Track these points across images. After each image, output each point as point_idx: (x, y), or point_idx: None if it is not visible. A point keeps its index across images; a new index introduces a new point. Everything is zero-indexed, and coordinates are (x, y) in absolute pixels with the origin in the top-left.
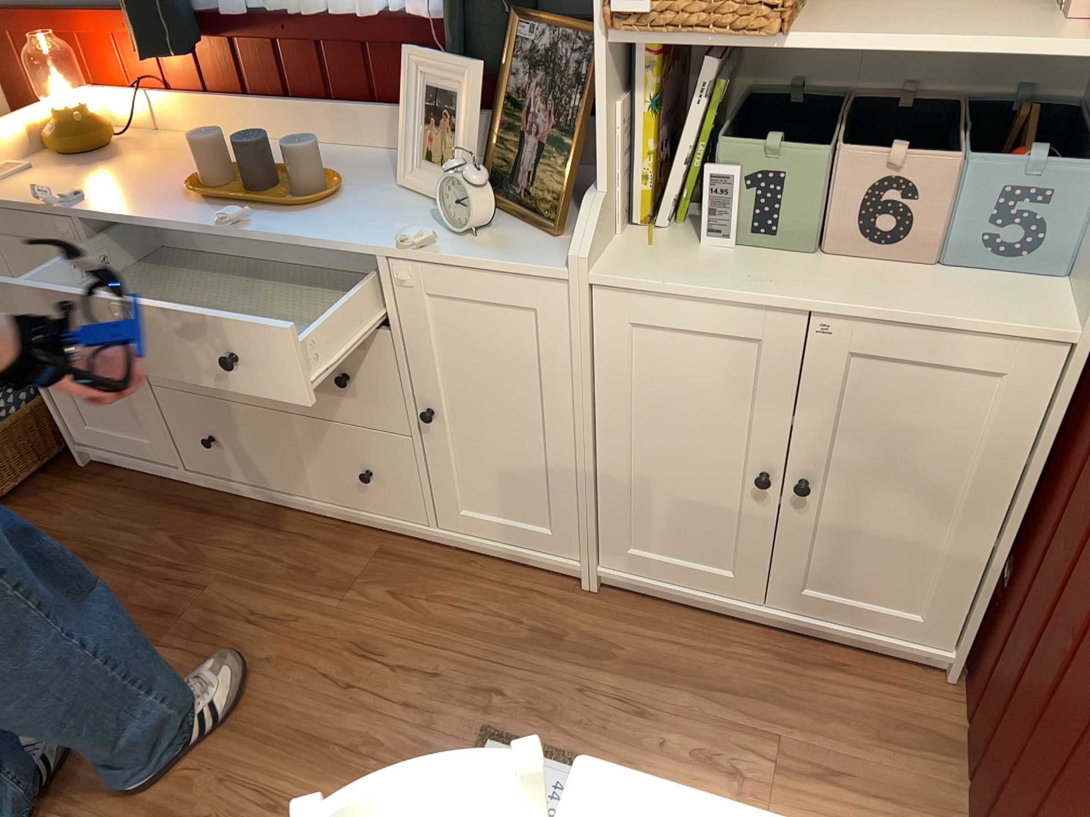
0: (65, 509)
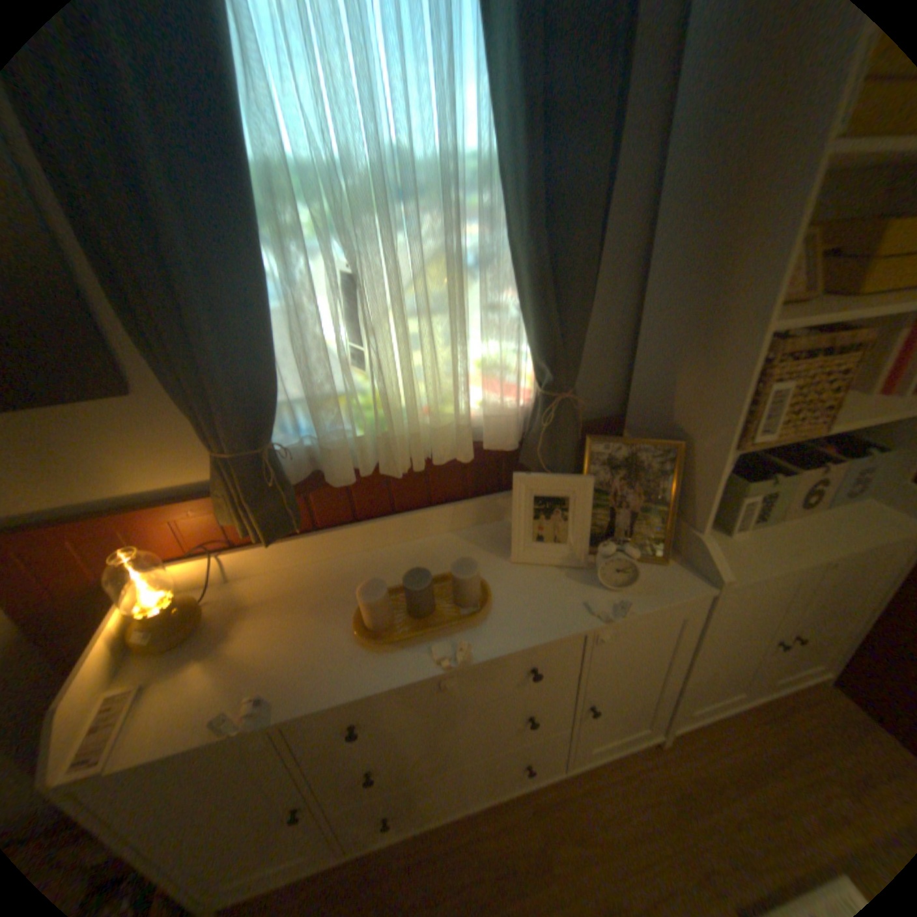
0: None
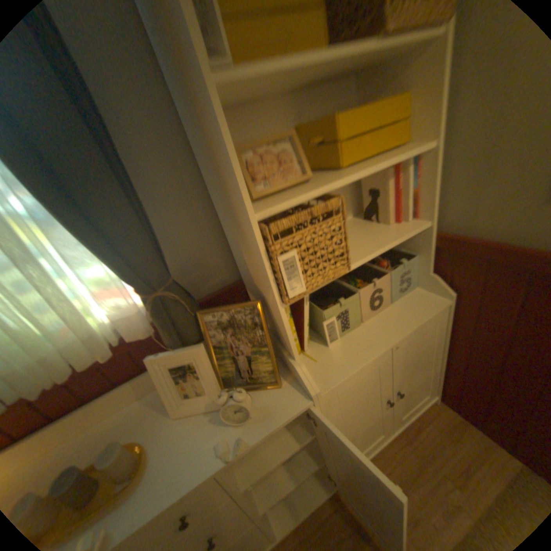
0: None
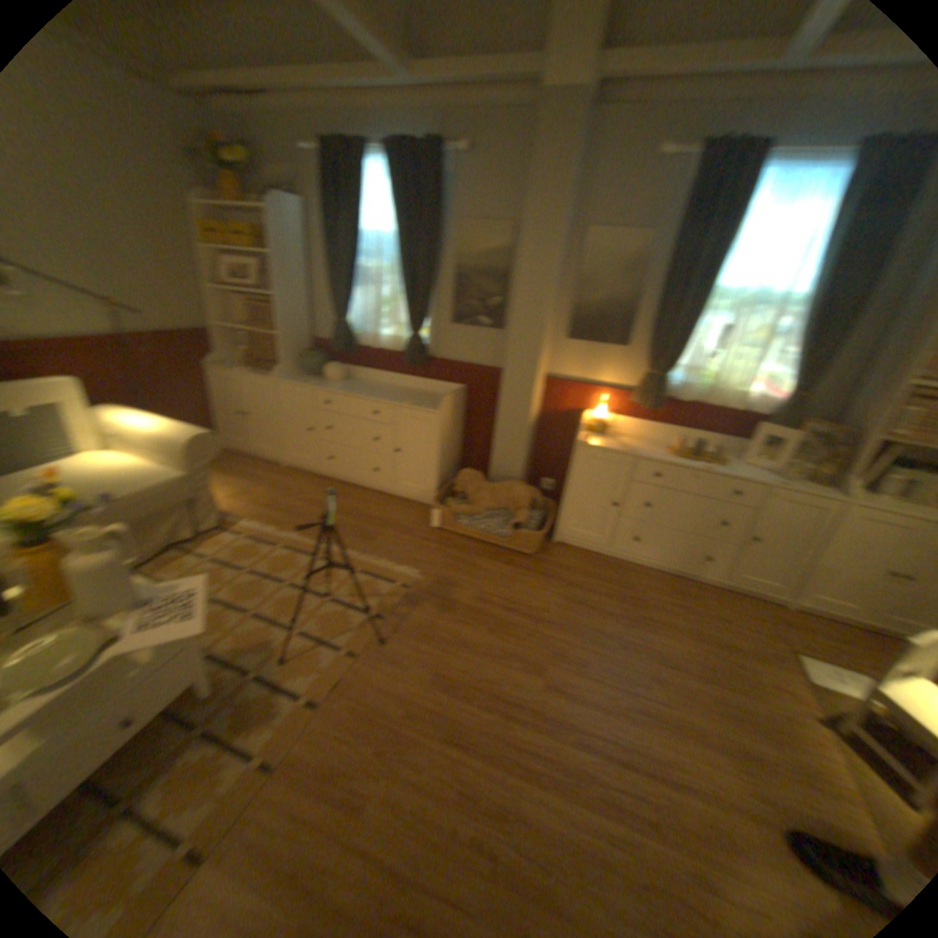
0: (560, 558)
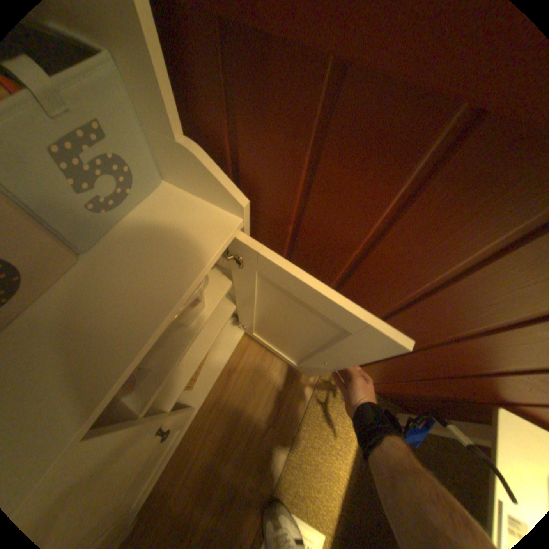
0: None
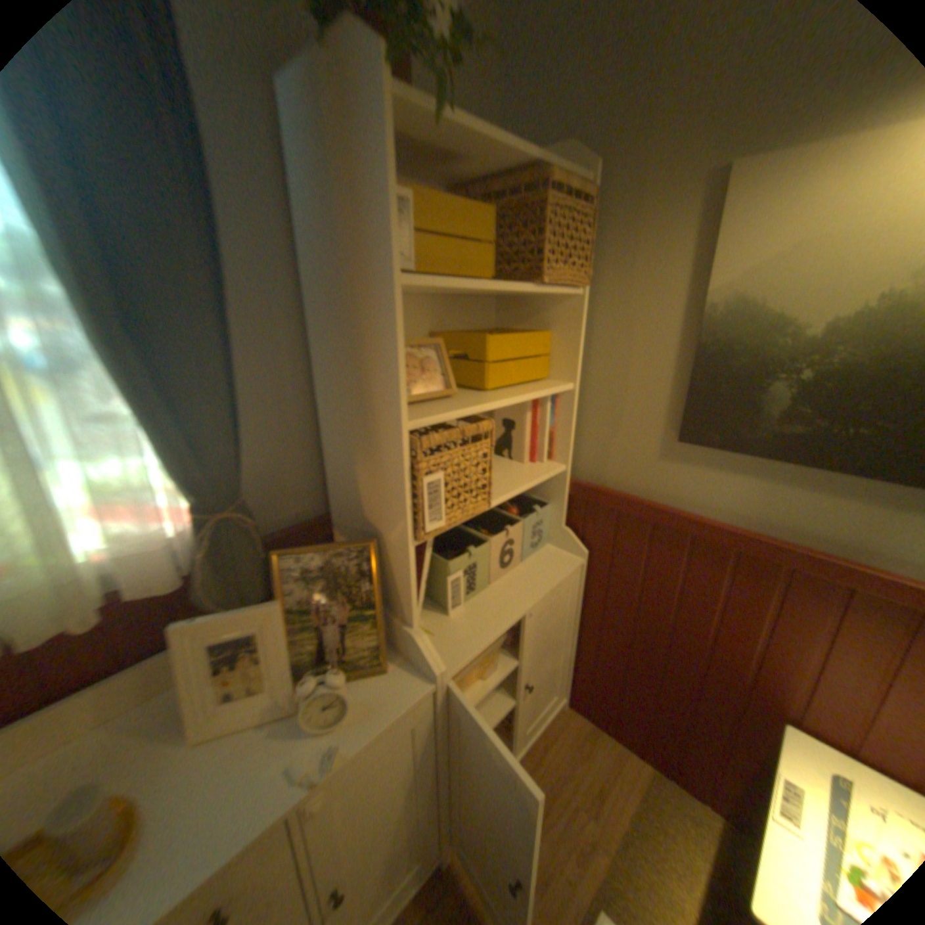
0: None
